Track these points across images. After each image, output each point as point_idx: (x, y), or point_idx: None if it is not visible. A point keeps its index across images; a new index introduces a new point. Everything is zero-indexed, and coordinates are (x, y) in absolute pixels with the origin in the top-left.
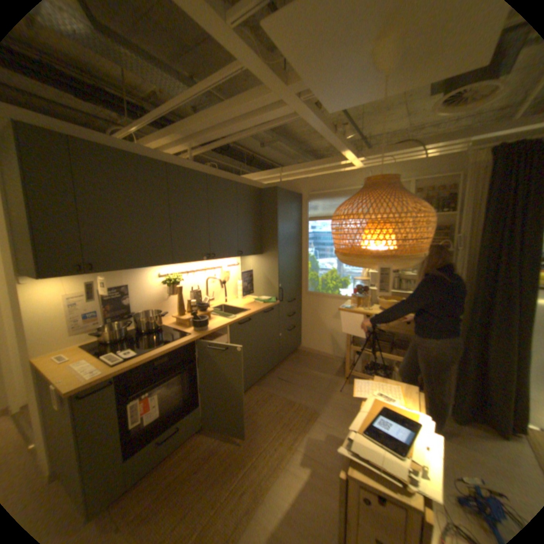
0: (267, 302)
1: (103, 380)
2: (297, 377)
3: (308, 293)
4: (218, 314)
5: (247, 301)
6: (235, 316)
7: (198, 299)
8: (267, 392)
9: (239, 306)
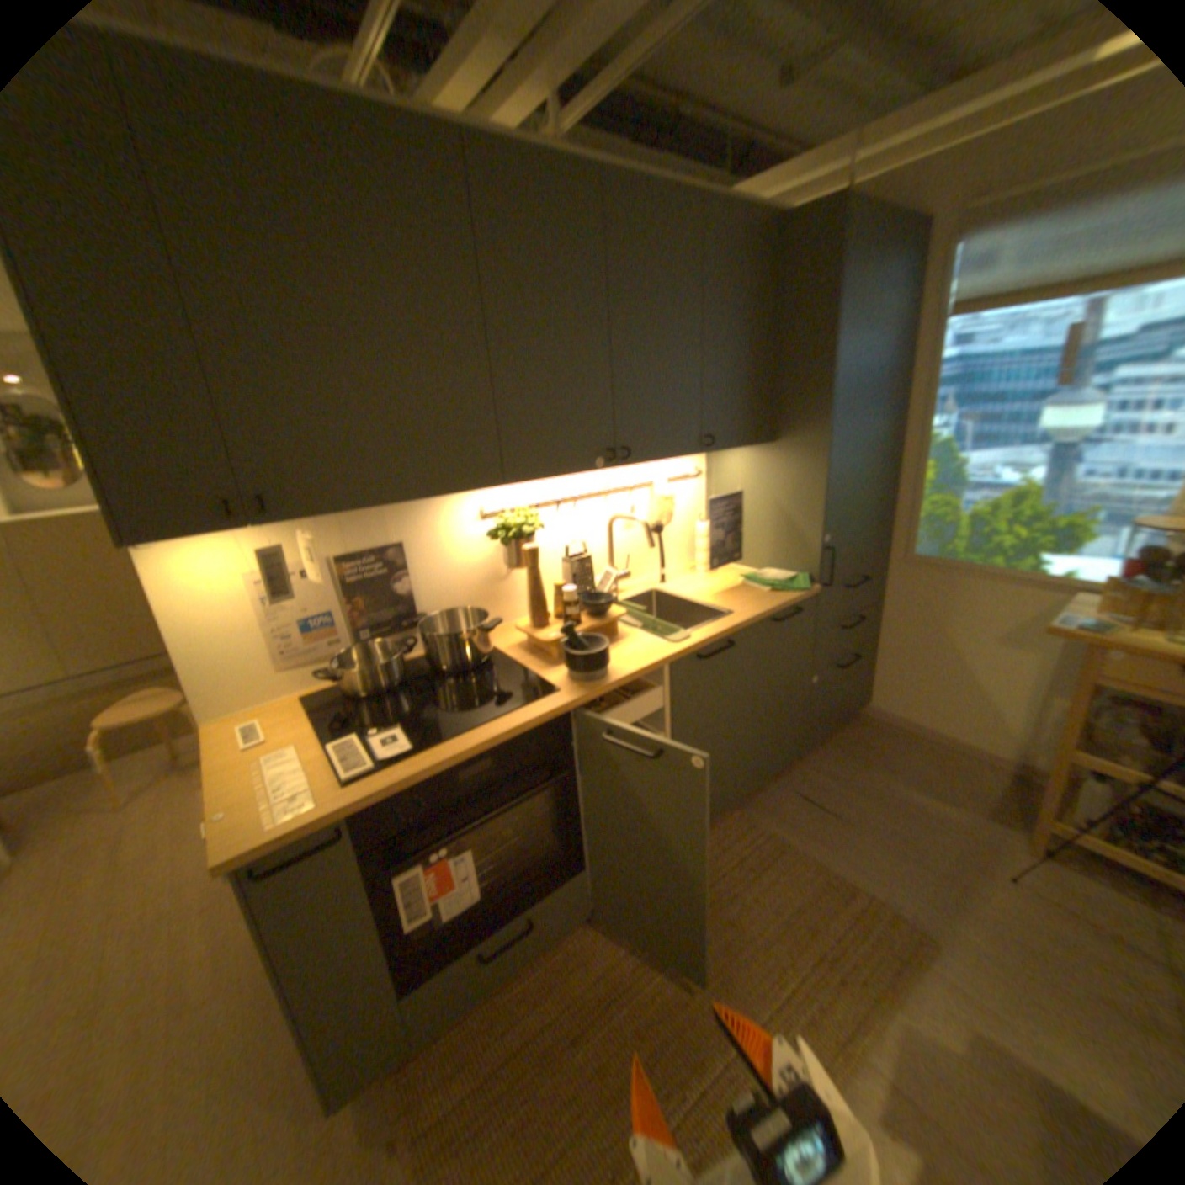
0: (783, 587)
1: (314, 827)
2: (859, 803)
3: (913, 560)
4: (641, 619)
5: (723, 580)
6: (688, 634)
7: (586, 579)
8: (770, 834)
9: (699, 596)
